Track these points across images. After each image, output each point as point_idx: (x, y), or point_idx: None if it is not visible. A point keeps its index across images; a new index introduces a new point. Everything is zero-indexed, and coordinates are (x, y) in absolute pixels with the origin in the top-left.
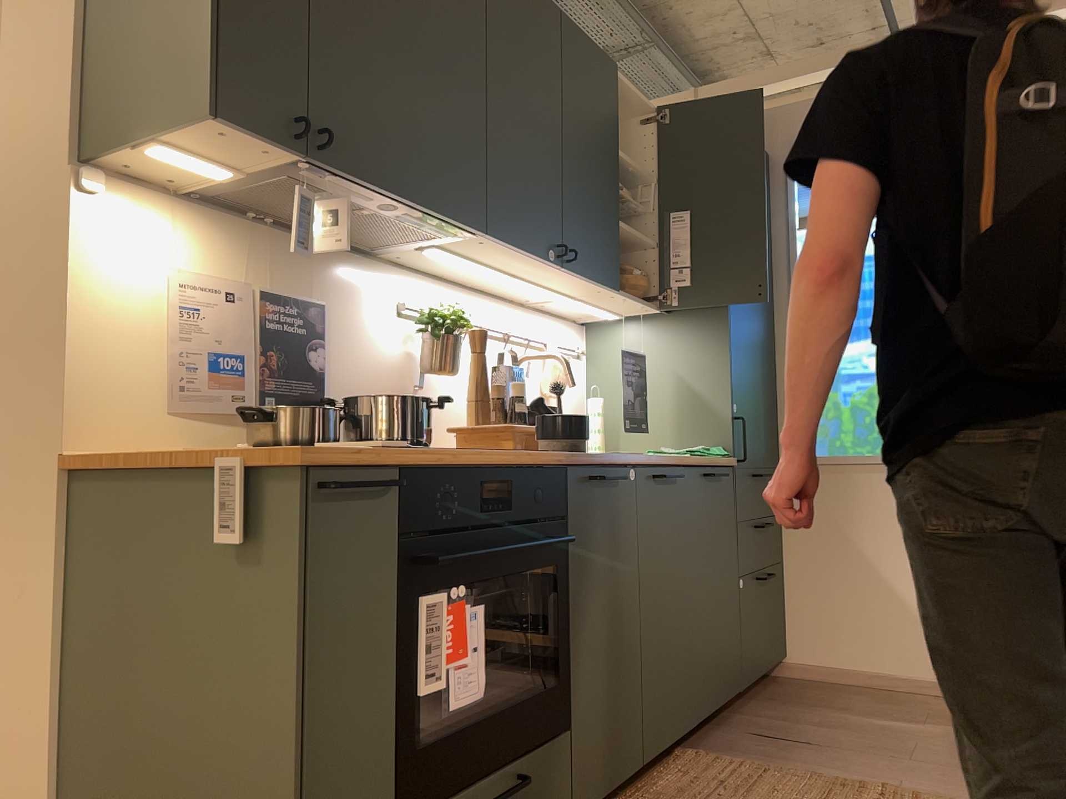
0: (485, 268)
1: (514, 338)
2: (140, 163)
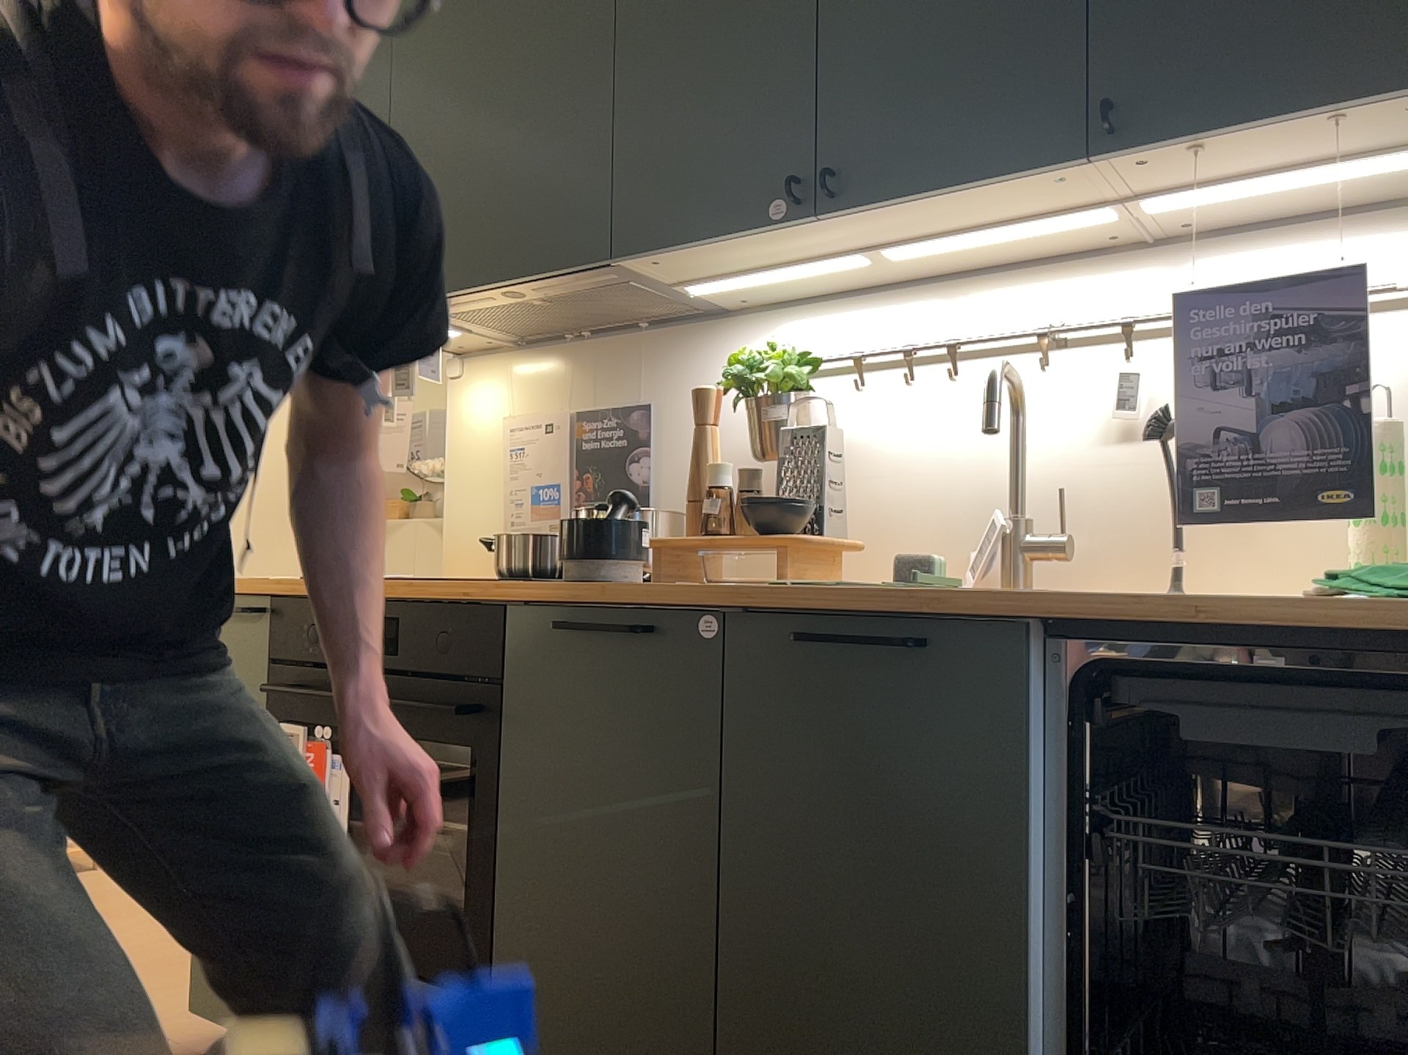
0: (802, 268)
1: (1088, 335)
2: (458, 342)
